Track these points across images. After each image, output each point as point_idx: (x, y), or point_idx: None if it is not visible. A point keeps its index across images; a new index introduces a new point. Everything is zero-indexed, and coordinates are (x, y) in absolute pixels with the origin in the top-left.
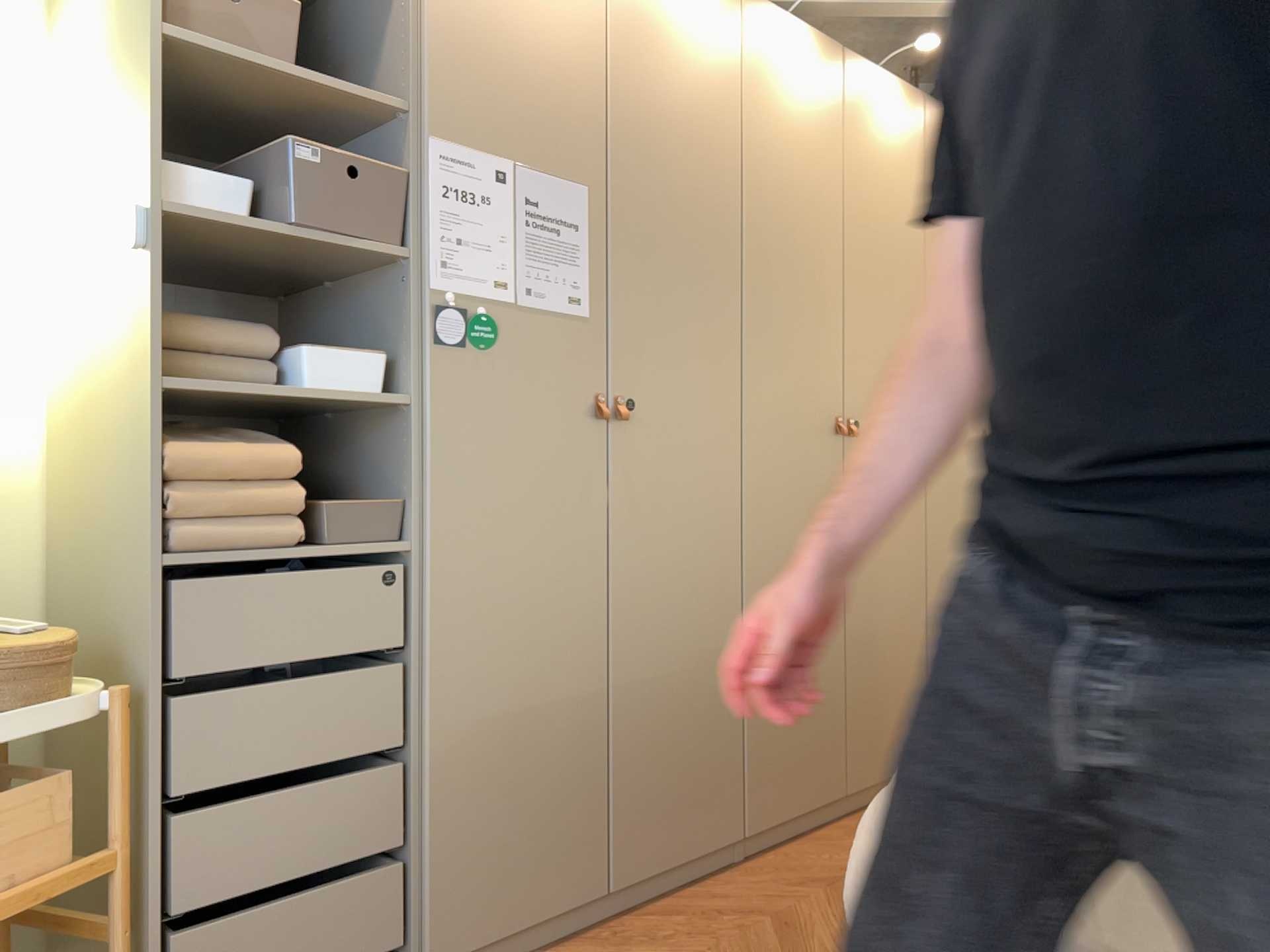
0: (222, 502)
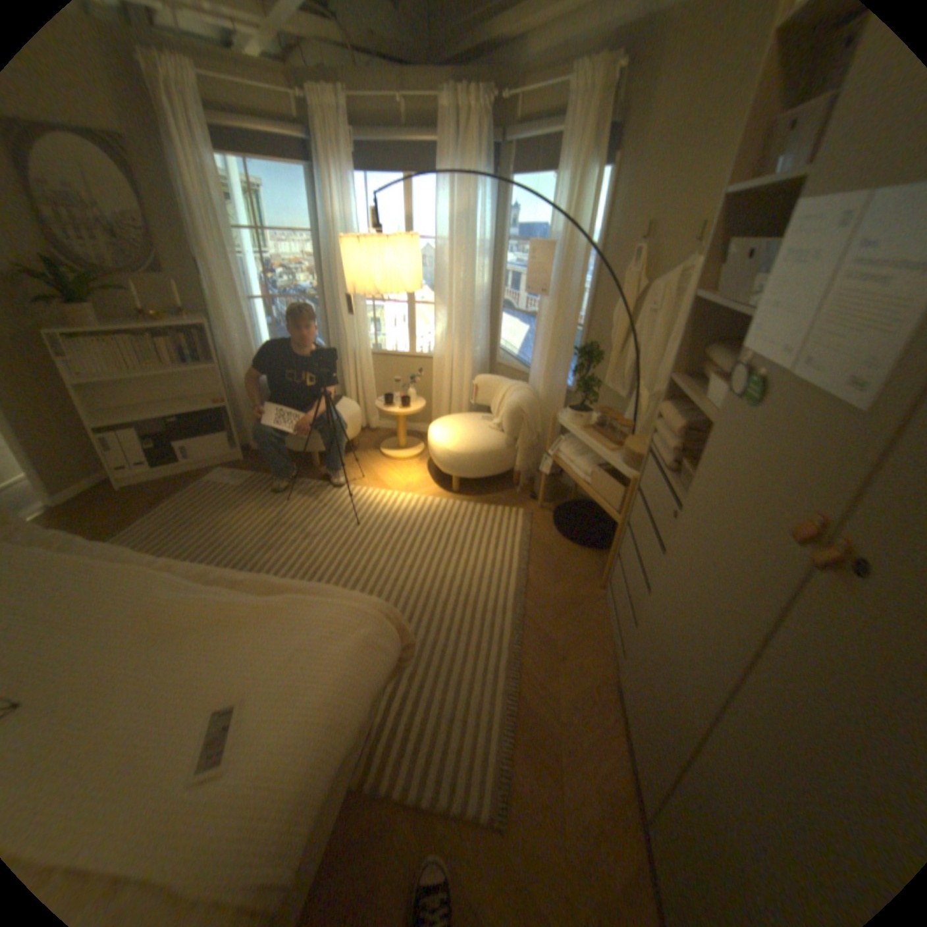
0: (661, 433)
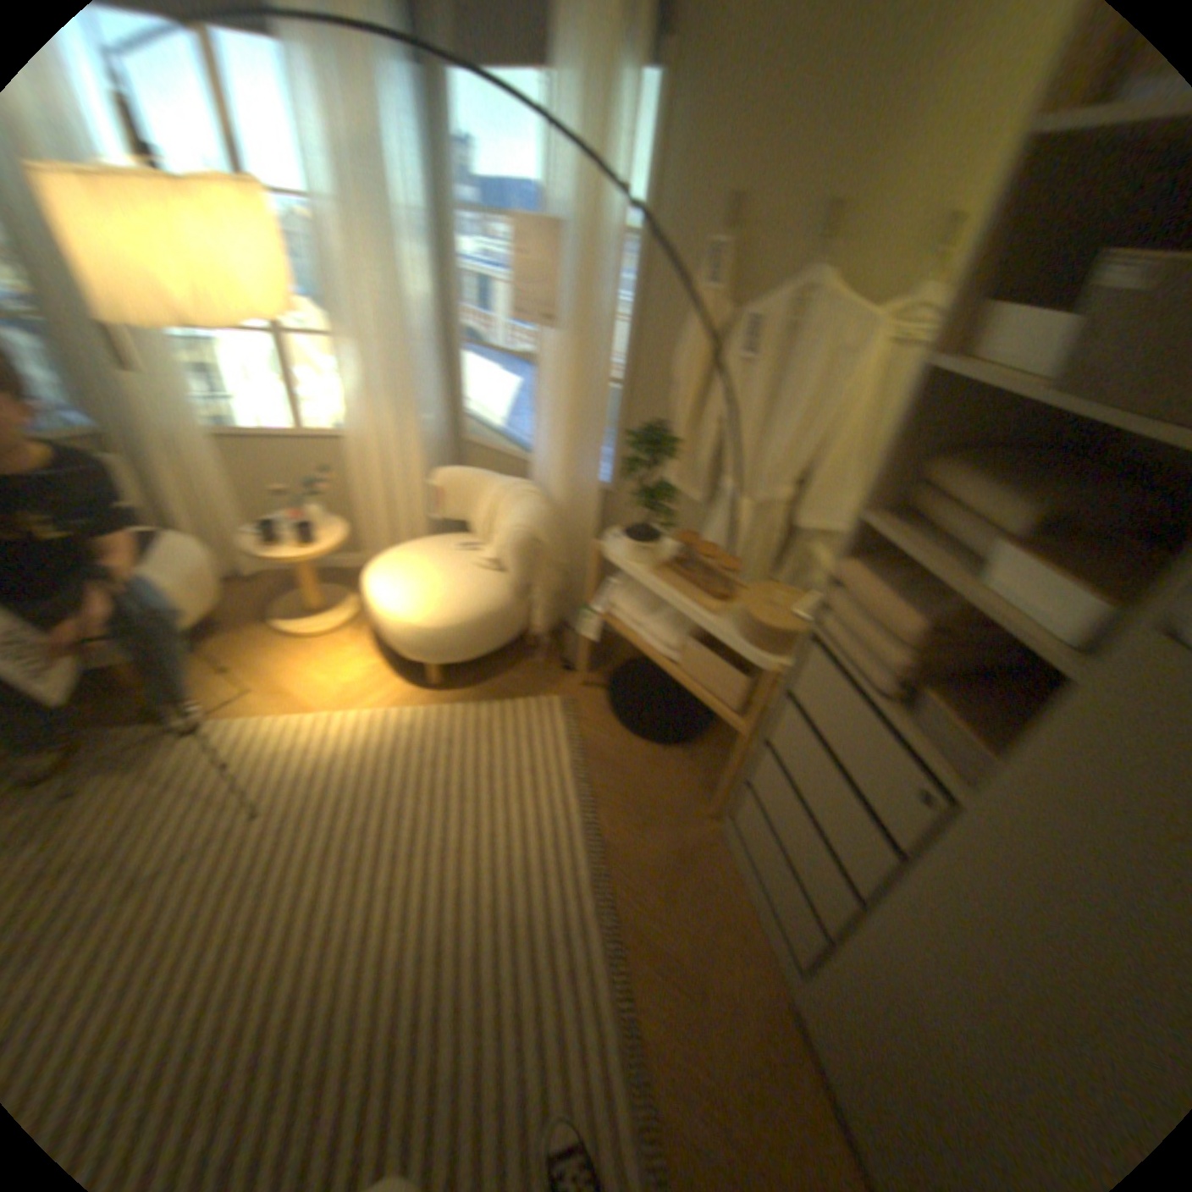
0: (850, 620)
